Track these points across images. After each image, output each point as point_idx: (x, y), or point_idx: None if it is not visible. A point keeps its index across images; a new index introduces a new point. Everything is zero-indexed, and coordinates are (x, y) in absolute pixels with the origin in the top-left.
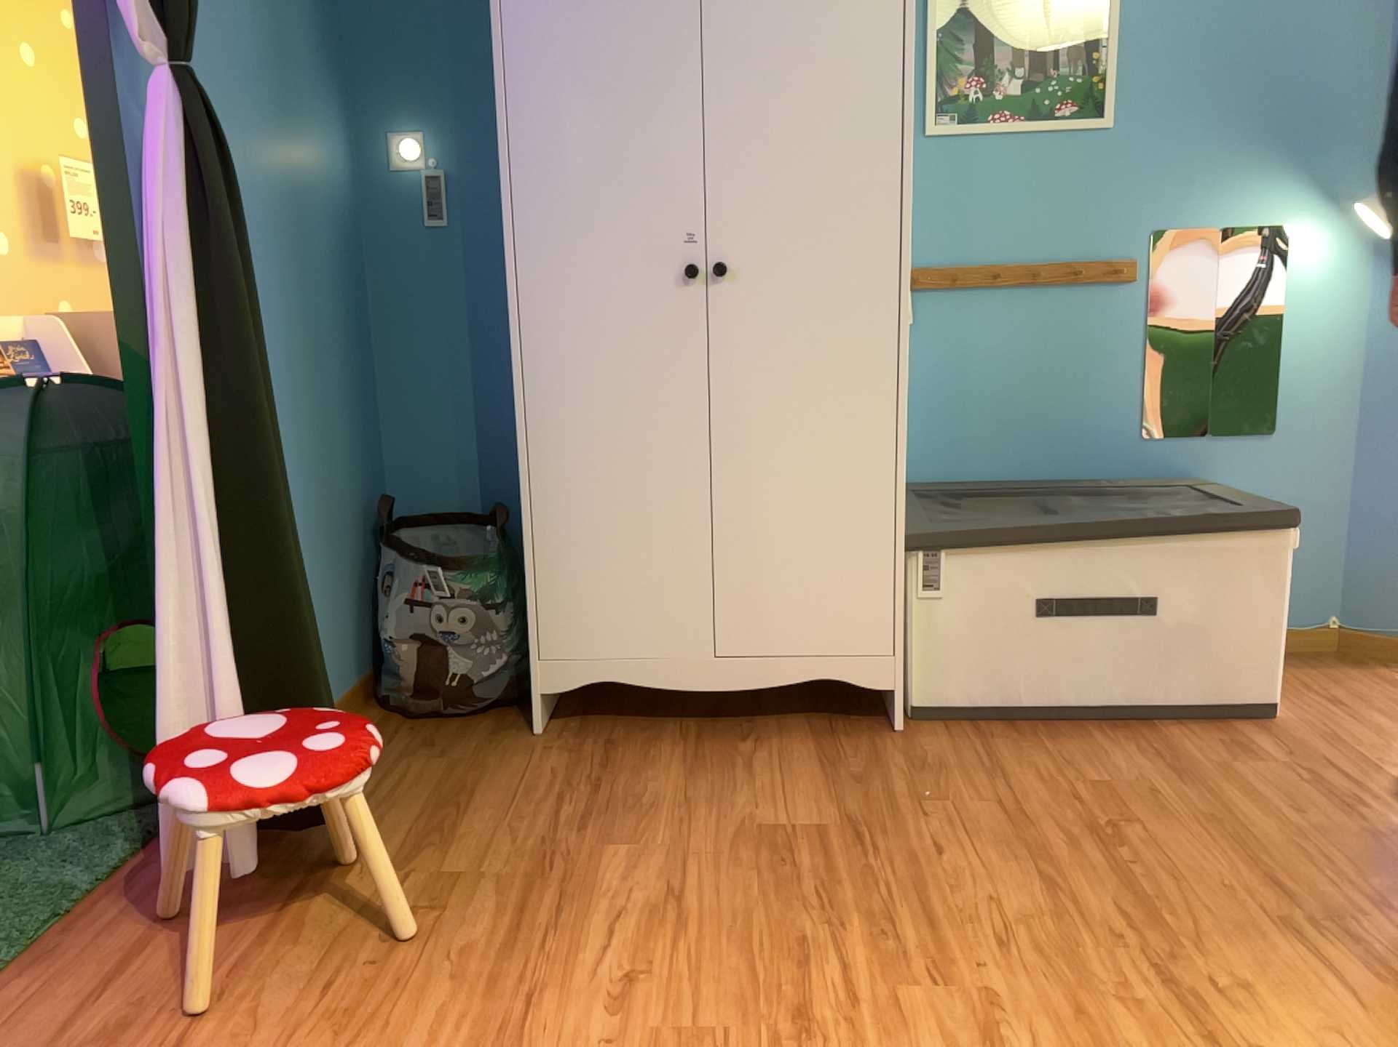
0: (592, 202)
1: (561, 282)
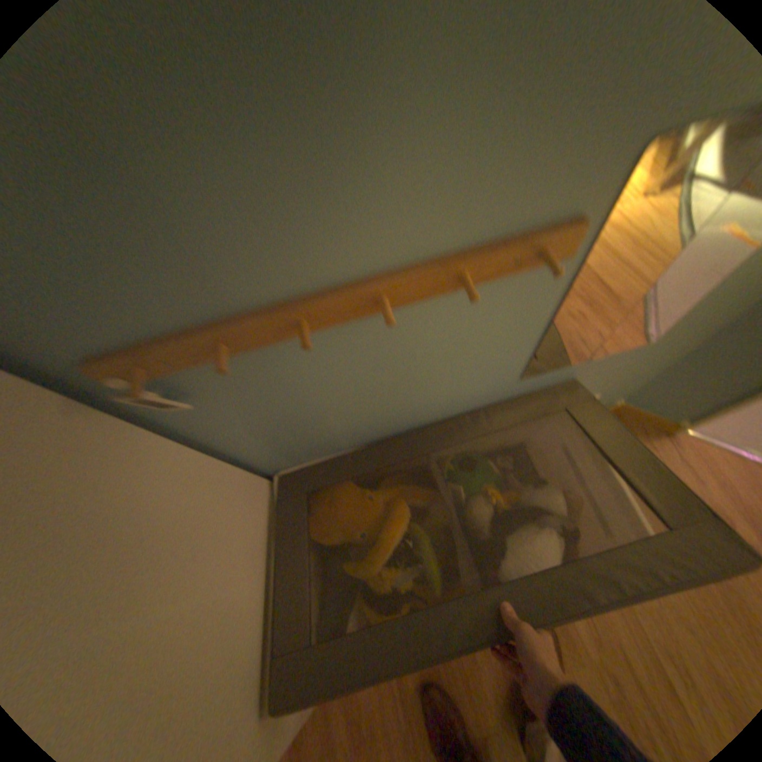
0: None
1: None
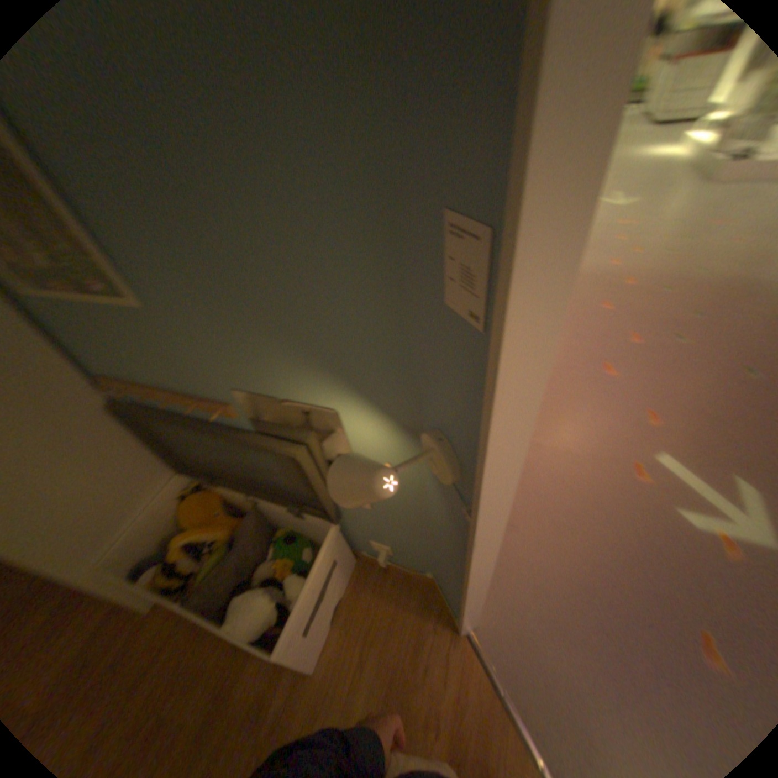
0: None
1: None
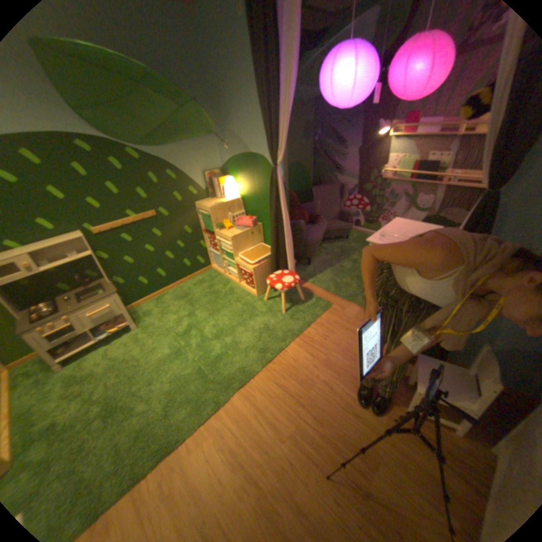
0: None
1: None
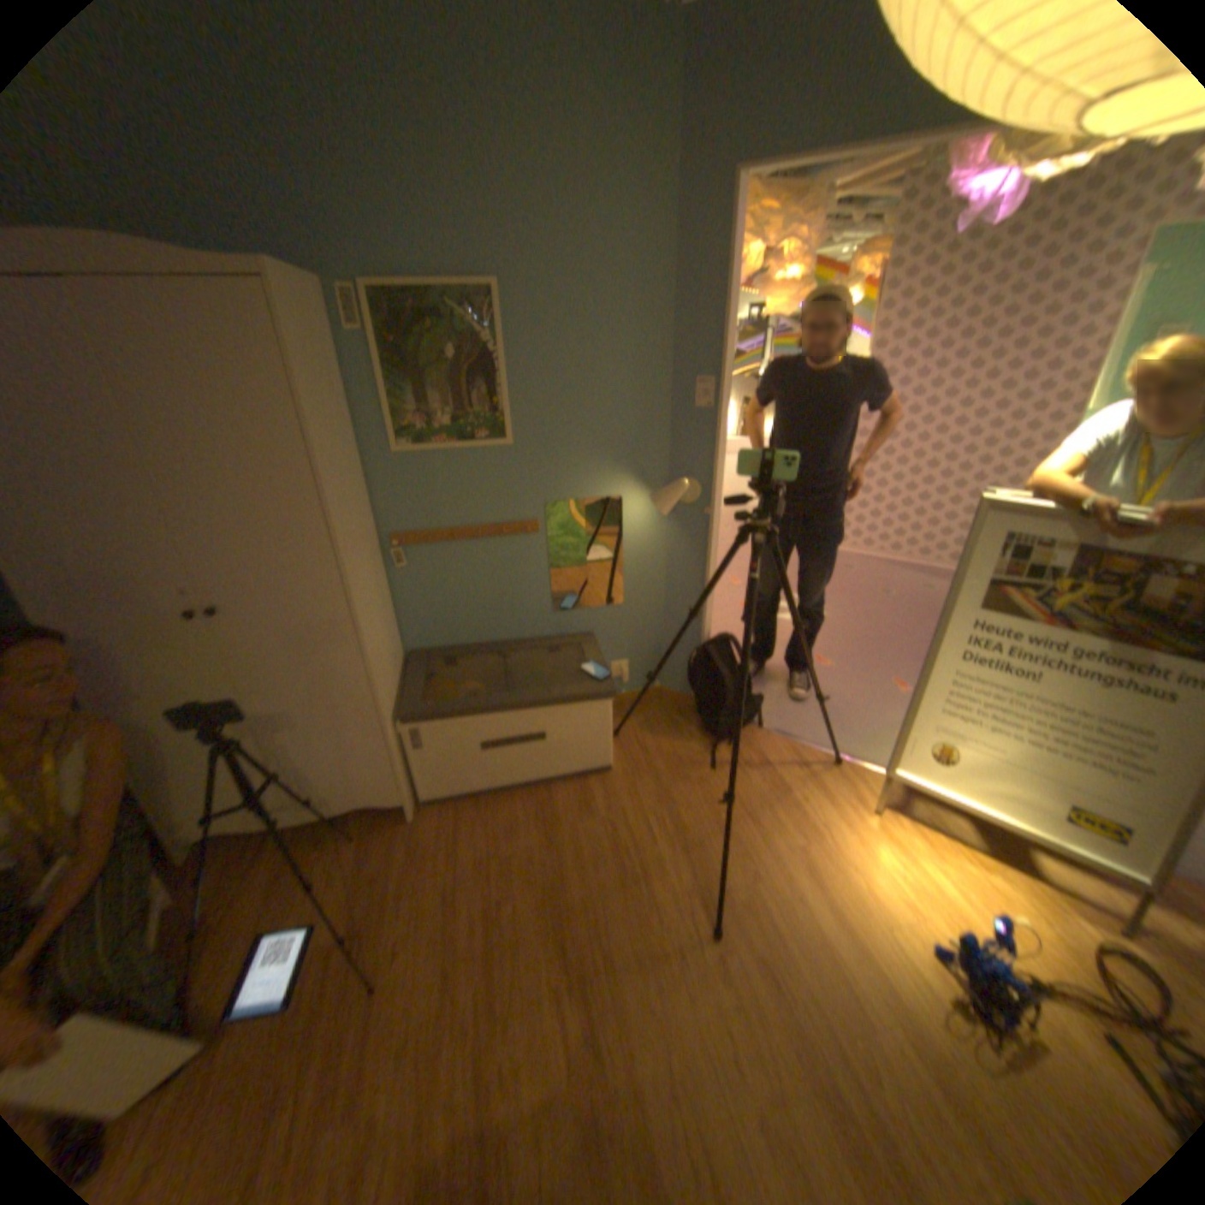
0: (93, 577)
1: (89, 629)
